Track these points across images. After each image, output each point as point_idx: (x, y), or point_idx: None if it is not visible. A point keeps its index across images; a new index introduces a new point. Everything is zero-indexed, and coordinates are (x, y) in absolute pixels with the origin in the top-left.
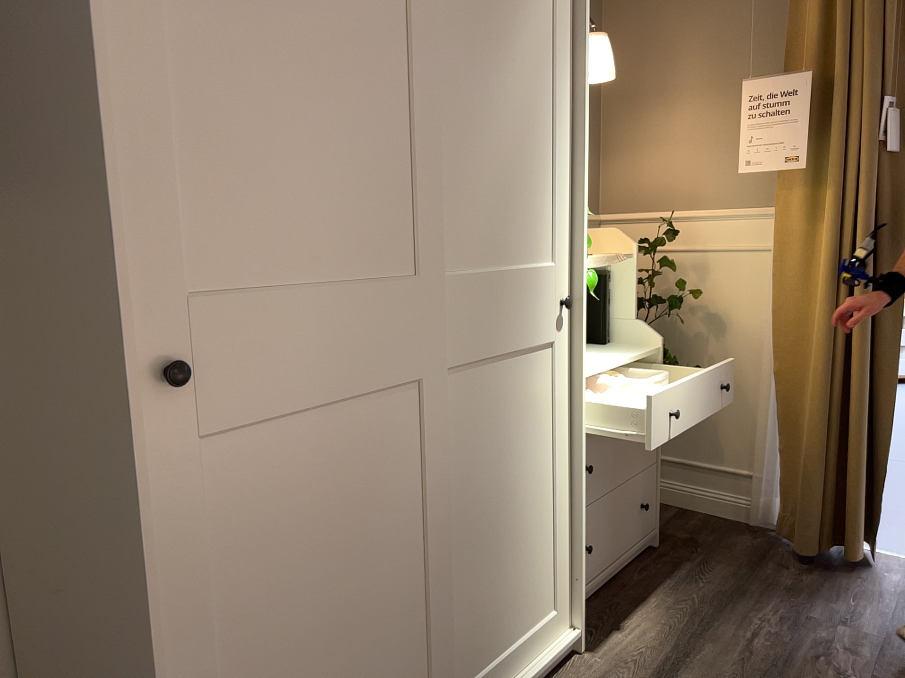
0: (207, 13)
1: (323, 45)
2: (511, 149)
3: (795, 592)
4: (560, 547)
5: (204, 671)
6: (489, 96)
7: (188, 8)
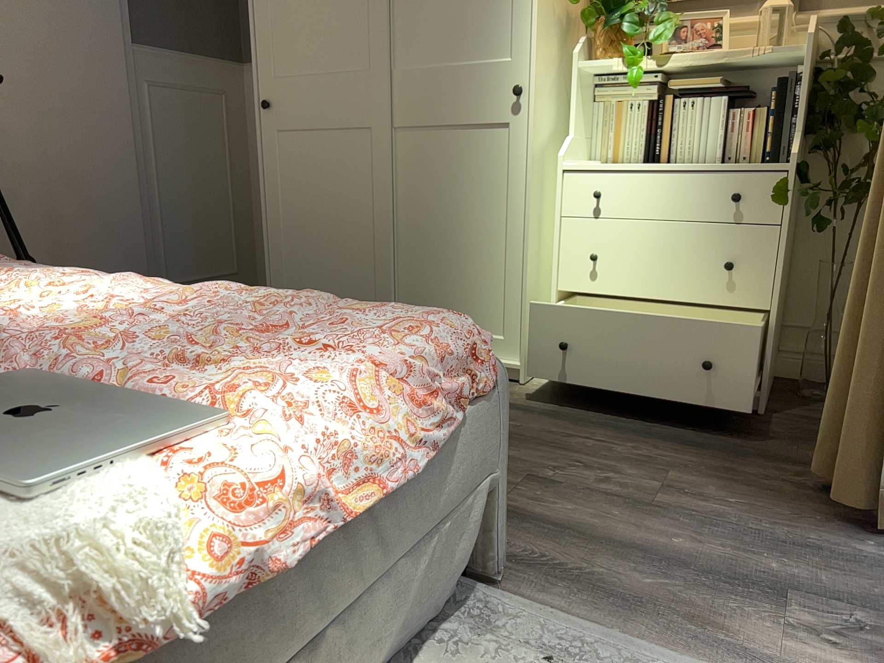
0: None
1: None
2: None
3: (730, 477)
4: (512, 290)
5: (280, 218)
6: None
7: None
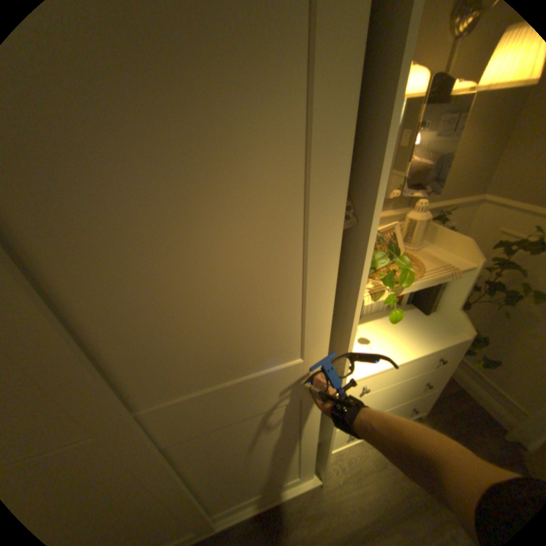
0: None
1: None
2: (230, 300)
3: None
4: (308, 463)
5: None
6: (176, 265)
7: None
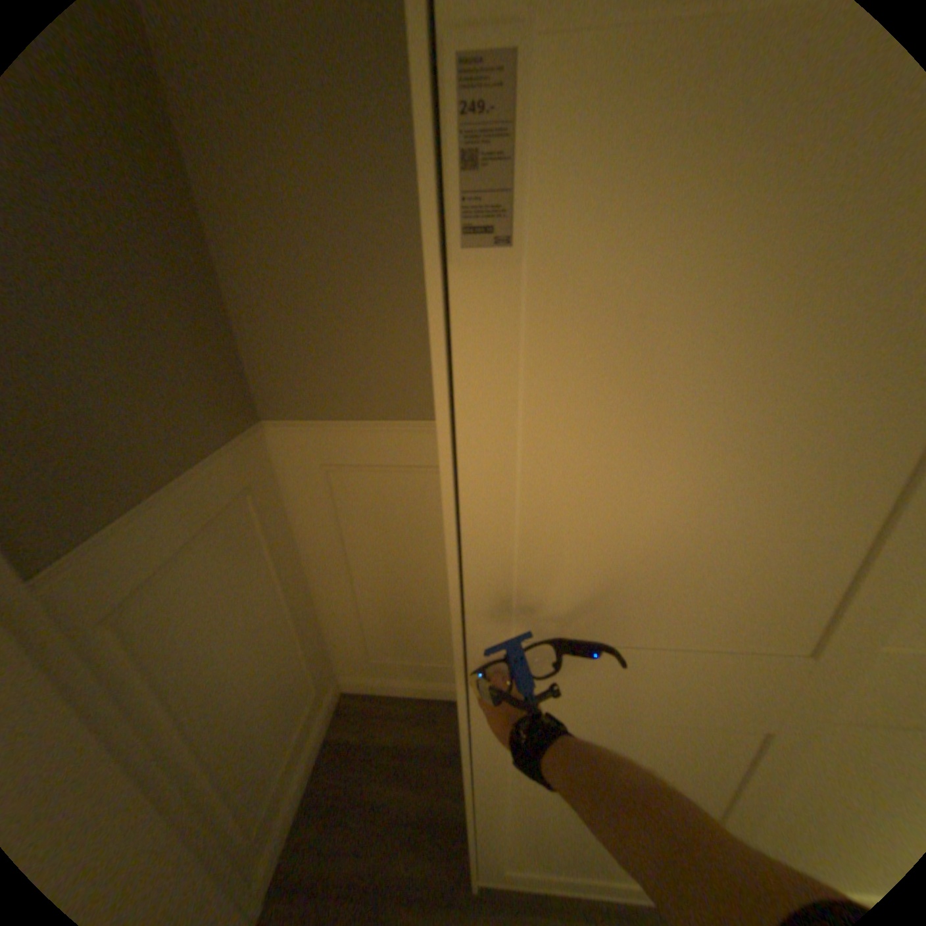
0: (560, 436)
1: (734, 438)
2: None
3: None
4: None
5: (495, 804)
6: None
7: (538, 436)
